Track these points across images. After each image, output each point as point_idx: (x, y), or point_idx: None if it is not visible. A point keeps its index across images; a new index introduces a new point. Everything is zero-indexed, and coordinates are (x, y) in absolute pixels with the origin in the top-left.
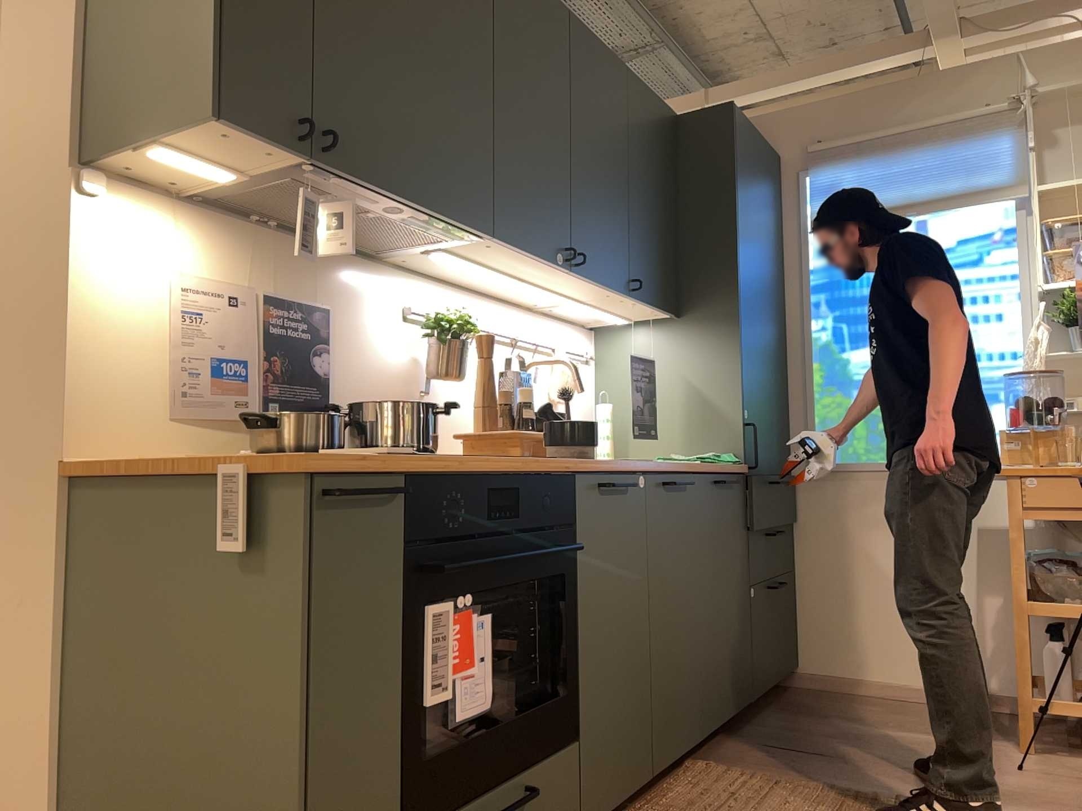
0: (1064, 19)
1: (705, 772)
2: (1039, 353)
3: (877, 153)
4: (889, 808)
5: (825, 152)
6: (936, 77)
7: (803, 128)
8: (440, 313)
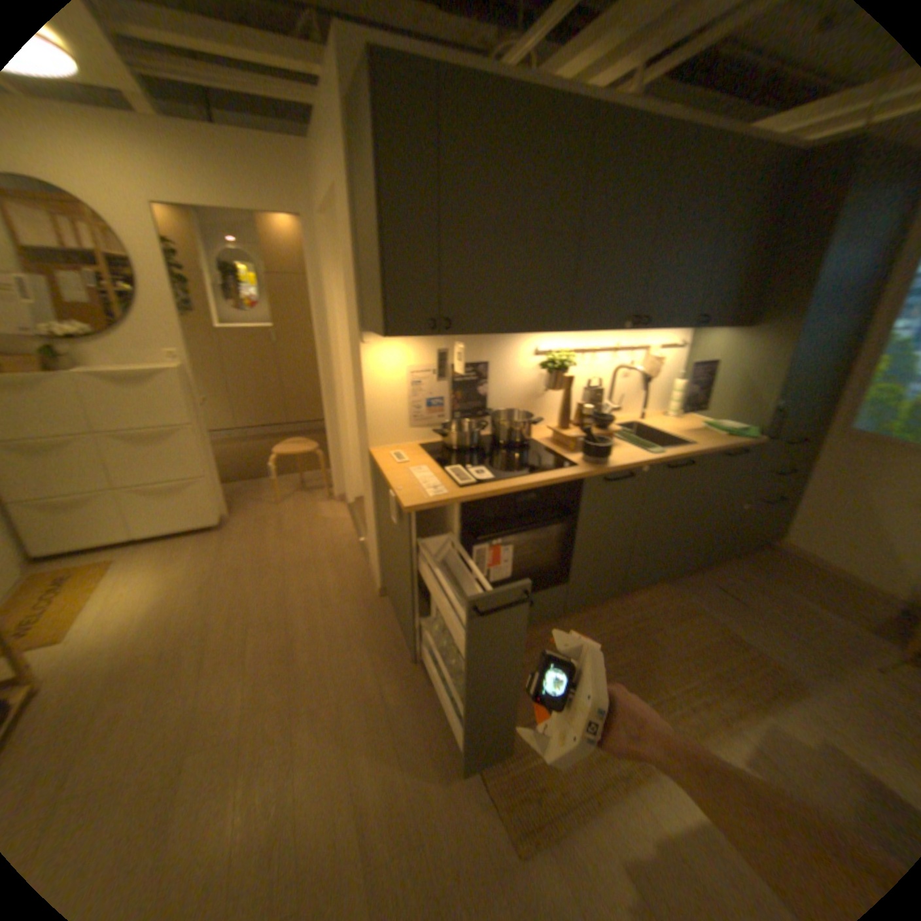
0: None
1: (664, 592)
2: None
3: None
4: (750, 660)
5: None
6: None
7: None
8: (553, 355)
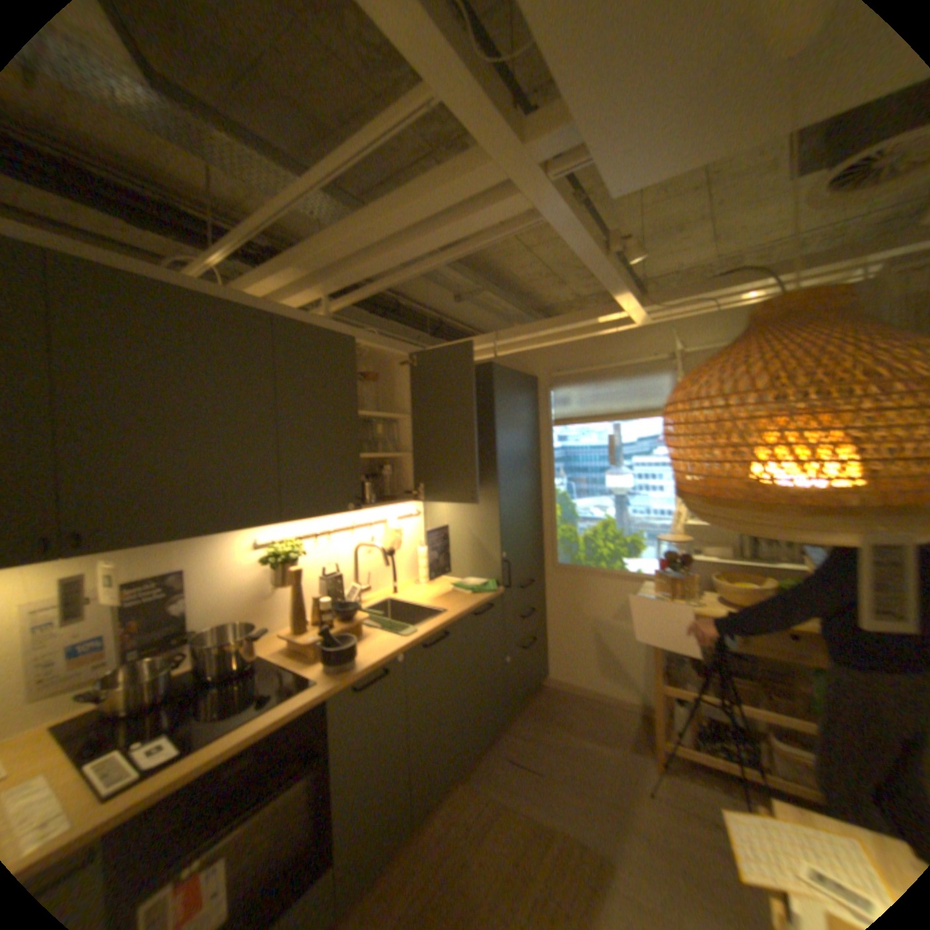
0: (706, 300)
1: (460, 800)
2: (682, 522)
3: (591, 381)
4: (556, 854)
5: (562, 378)
6: (628, 332)
7: (551, 360)
8: (277, 547)
